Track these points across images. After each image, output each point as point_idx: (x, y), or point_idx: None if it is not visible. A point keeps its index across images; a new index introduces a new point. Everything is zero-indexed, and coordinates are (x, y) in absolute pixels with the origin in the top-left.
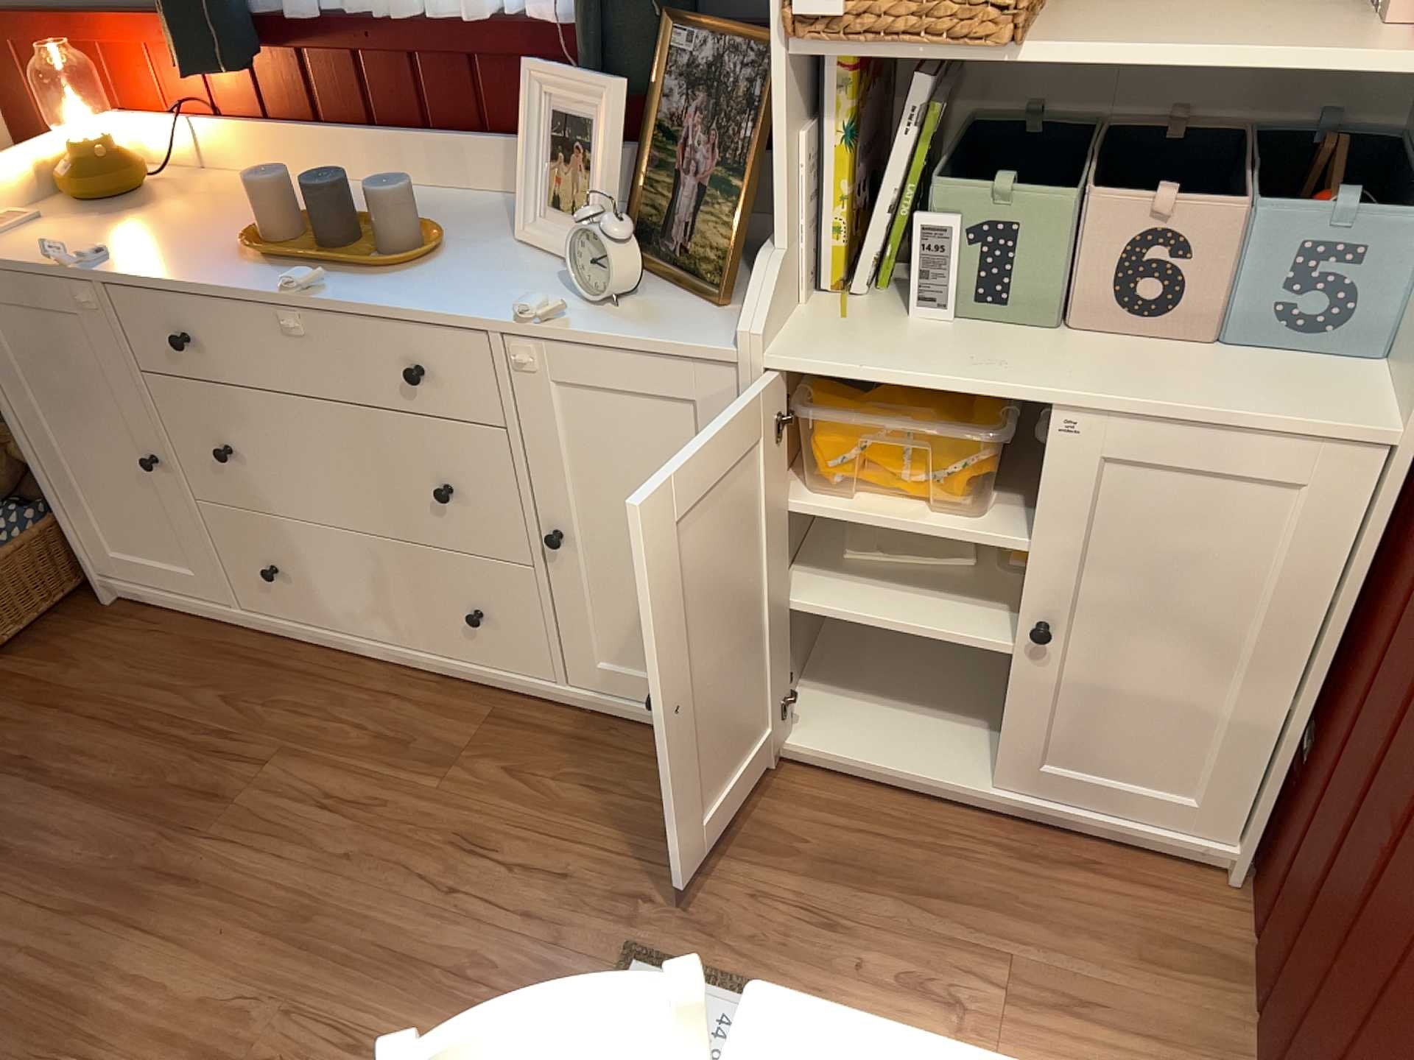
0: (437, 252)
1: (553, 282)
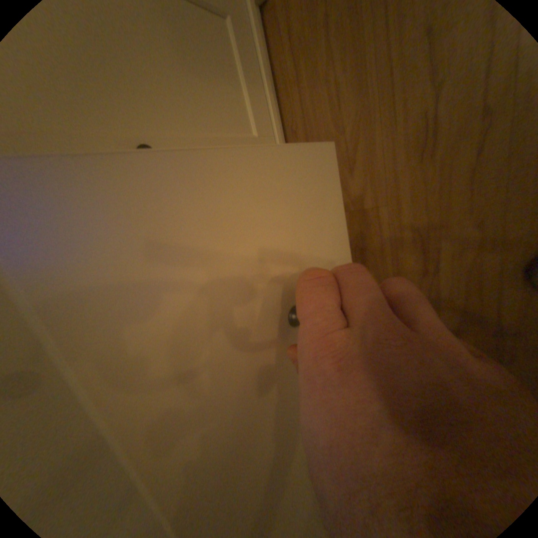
0: None
1: None
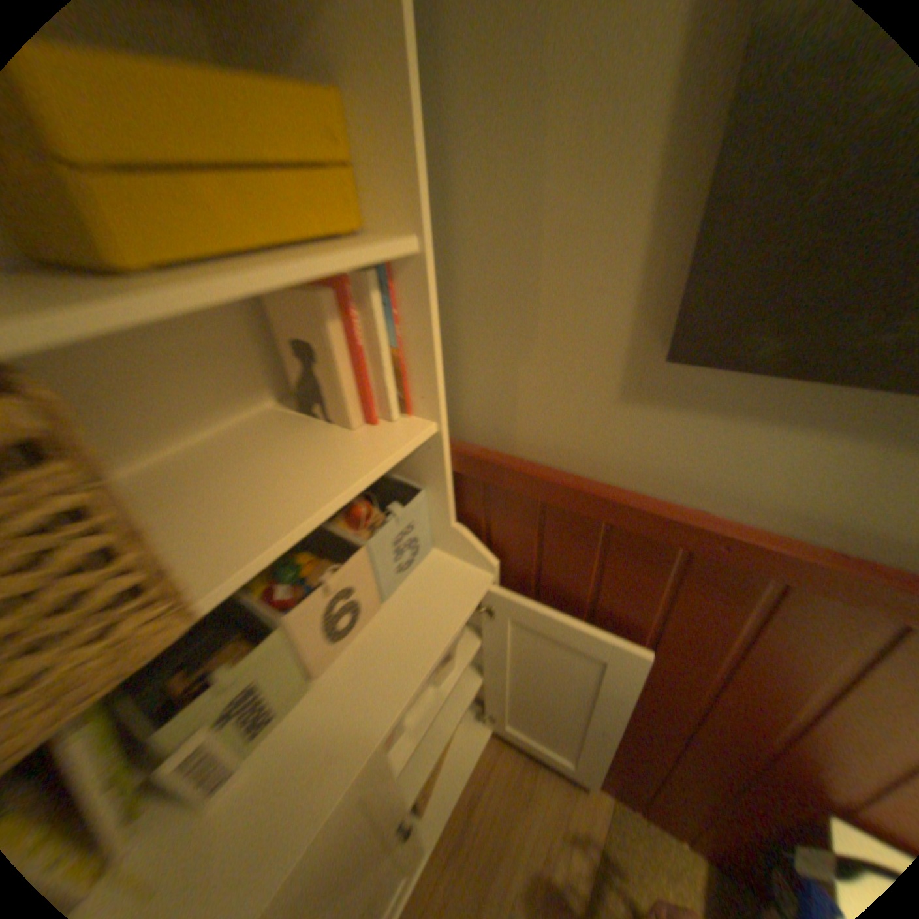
0: None
1: None
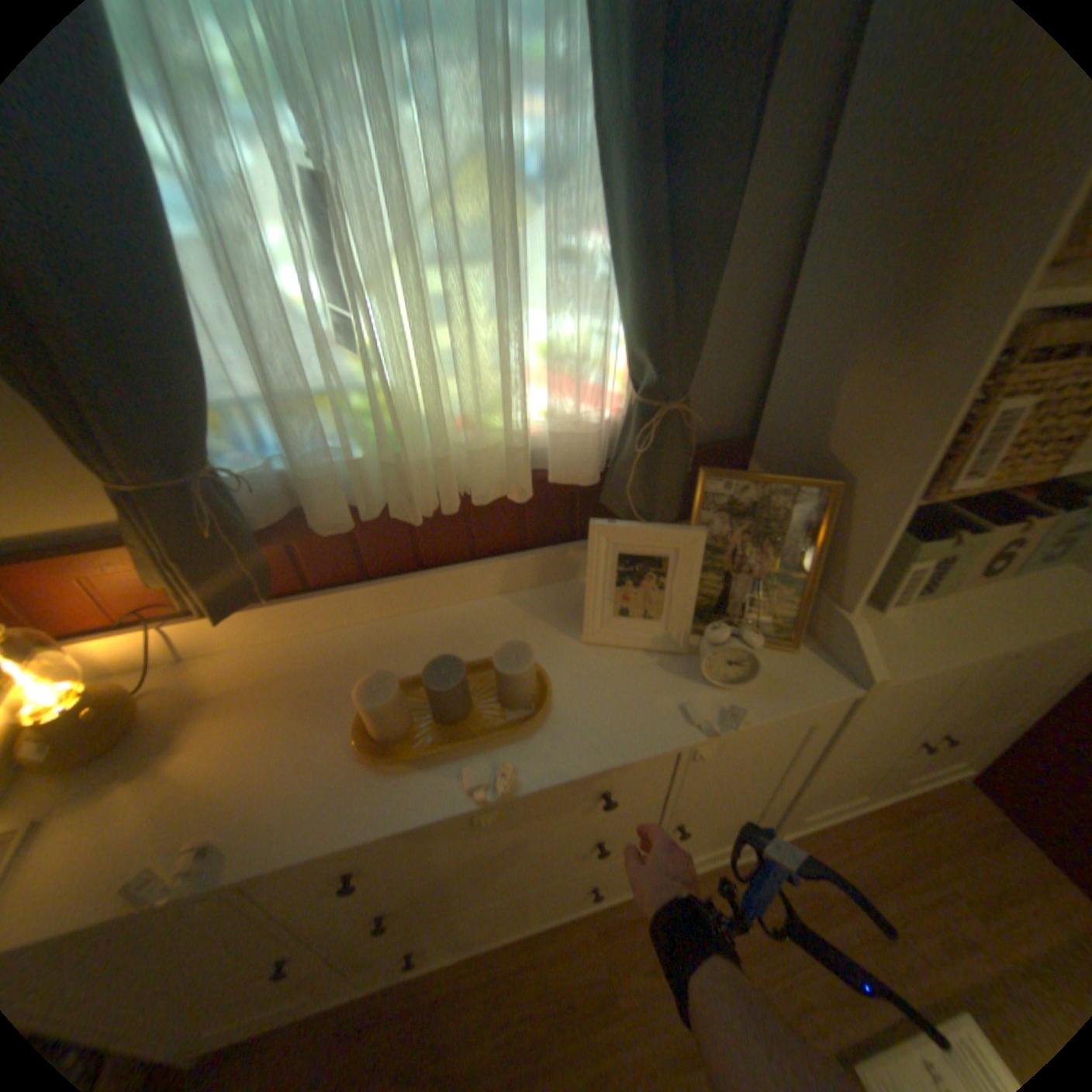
0: (546, 682)
1: (656, 670)
